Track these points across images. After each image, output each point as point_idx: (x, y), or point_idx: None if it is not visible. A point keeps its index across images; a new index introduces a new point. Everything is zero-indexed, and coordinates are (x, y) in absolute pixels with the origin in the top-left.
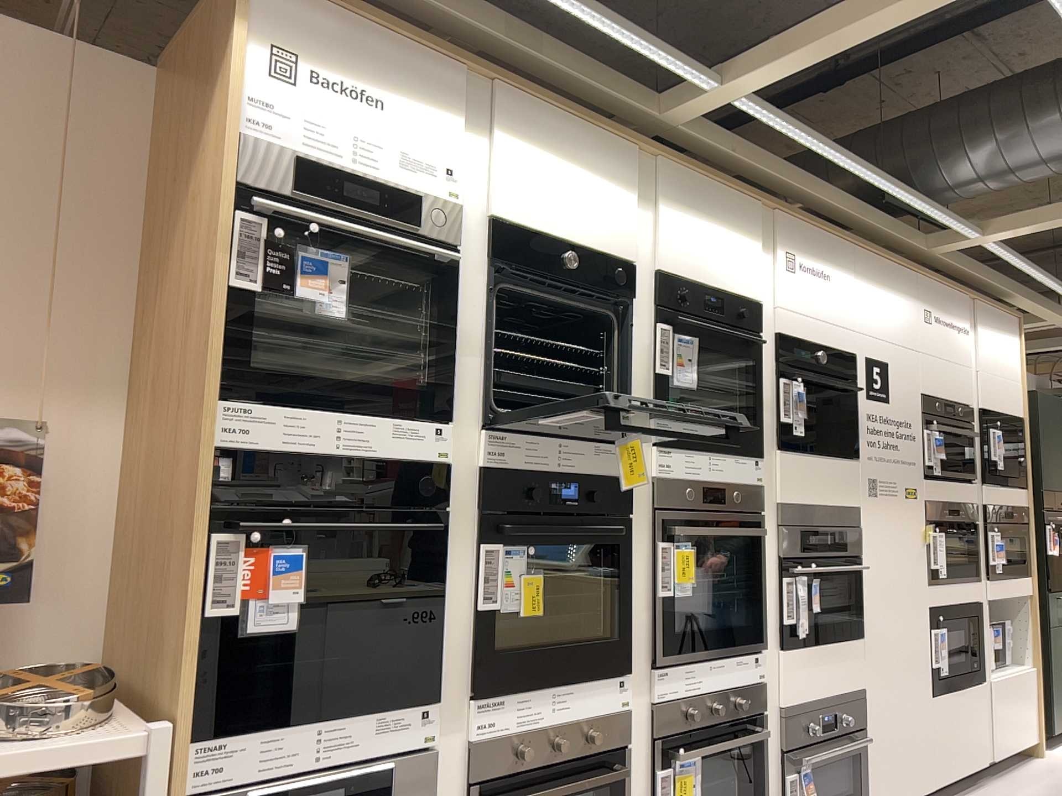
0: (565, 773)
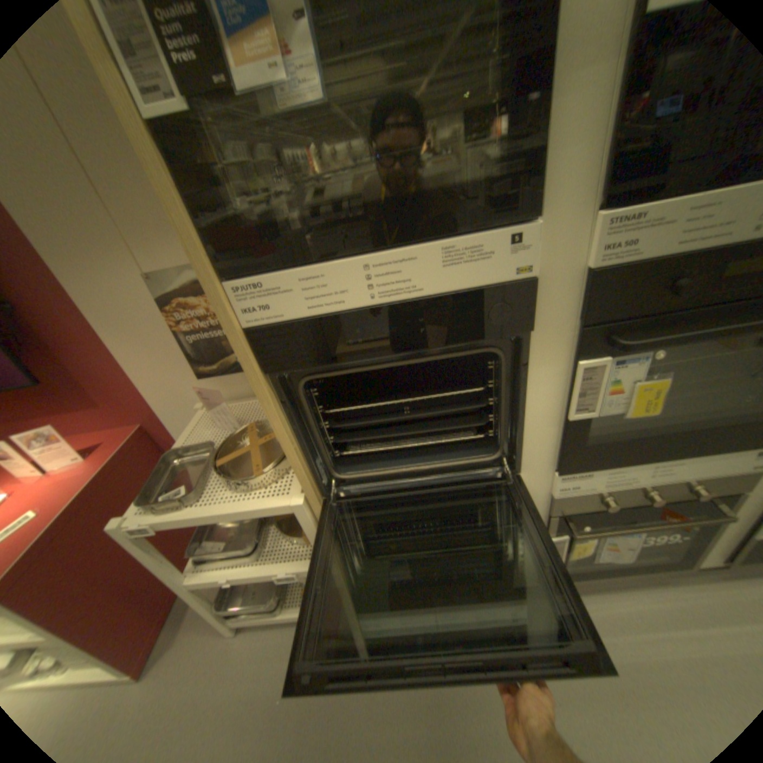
0: (652, 516)
